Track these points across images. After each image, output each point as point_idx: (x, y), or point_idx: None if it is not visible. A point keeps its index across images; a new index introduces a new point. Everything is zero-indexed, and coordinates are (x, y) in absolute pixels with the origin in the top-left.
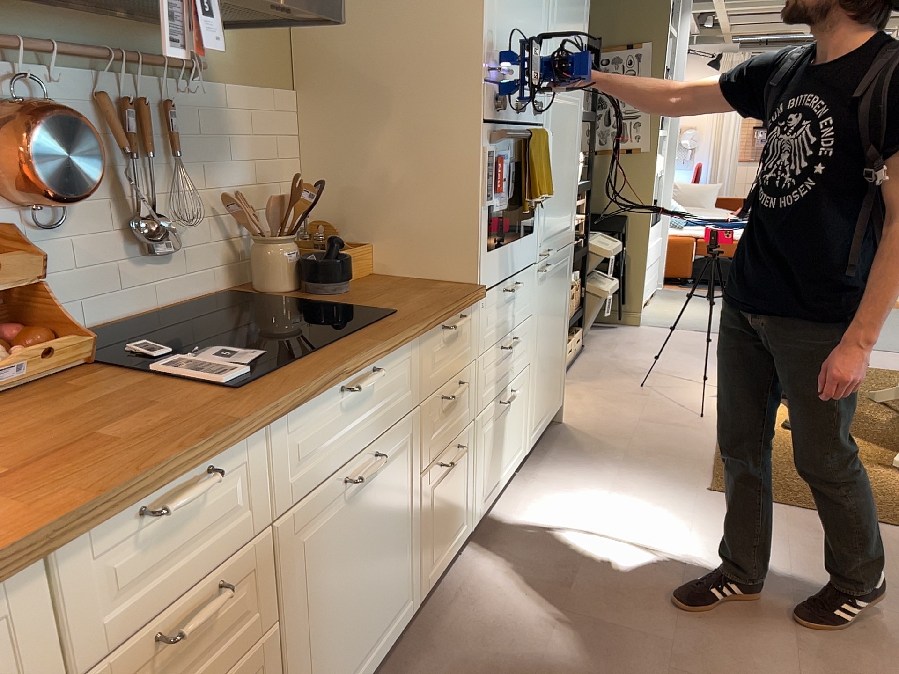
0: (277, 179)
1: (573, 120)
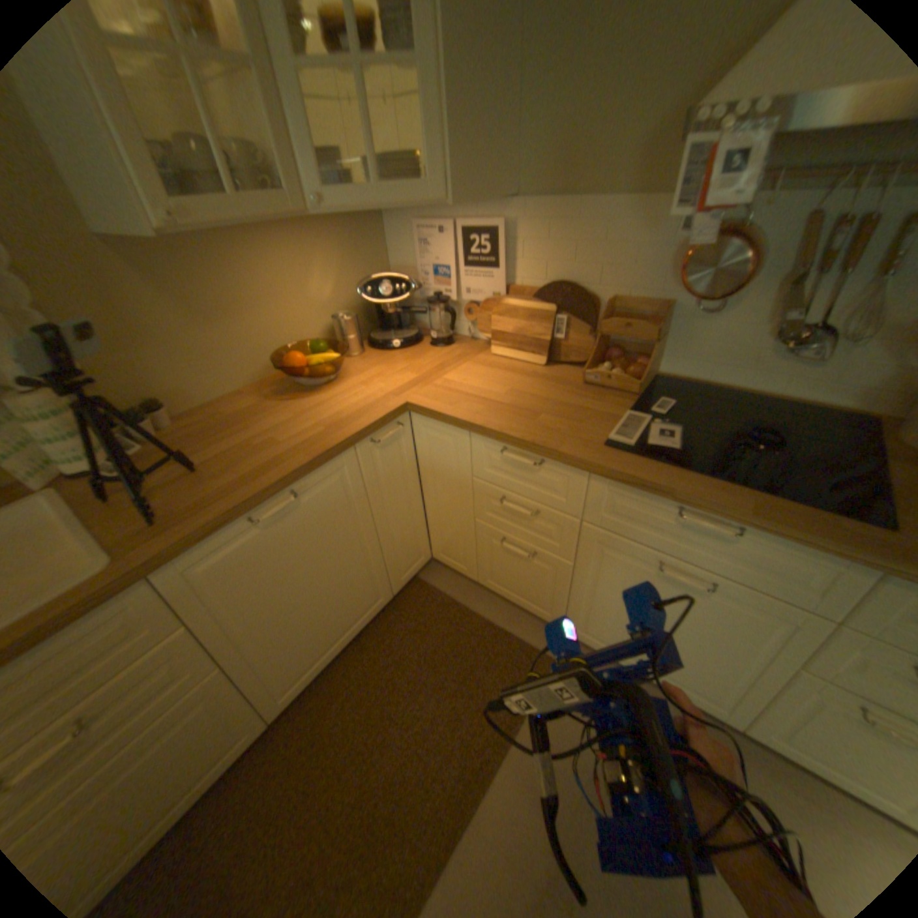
0: None
1: None
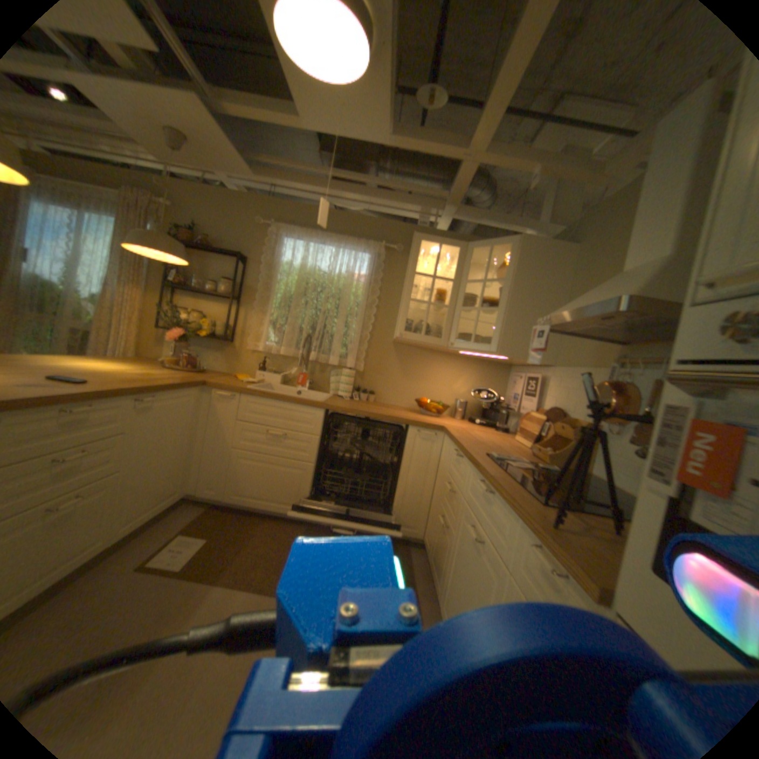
0: None
1: None
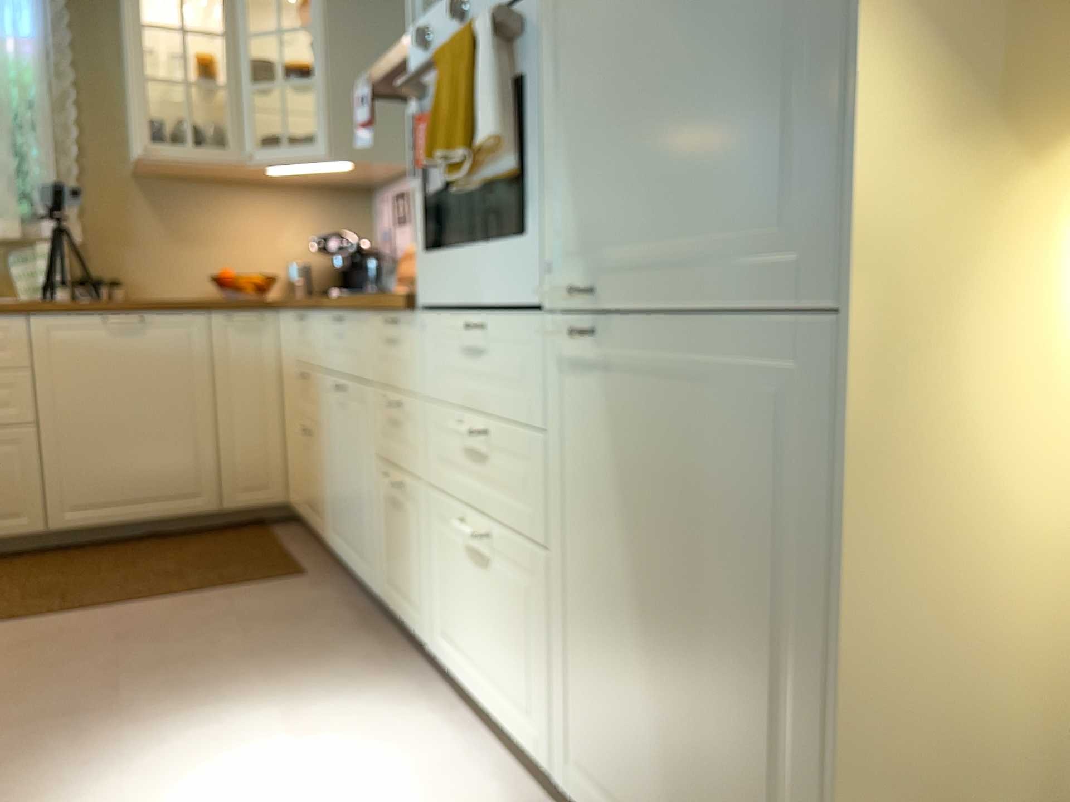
0: None
1: None
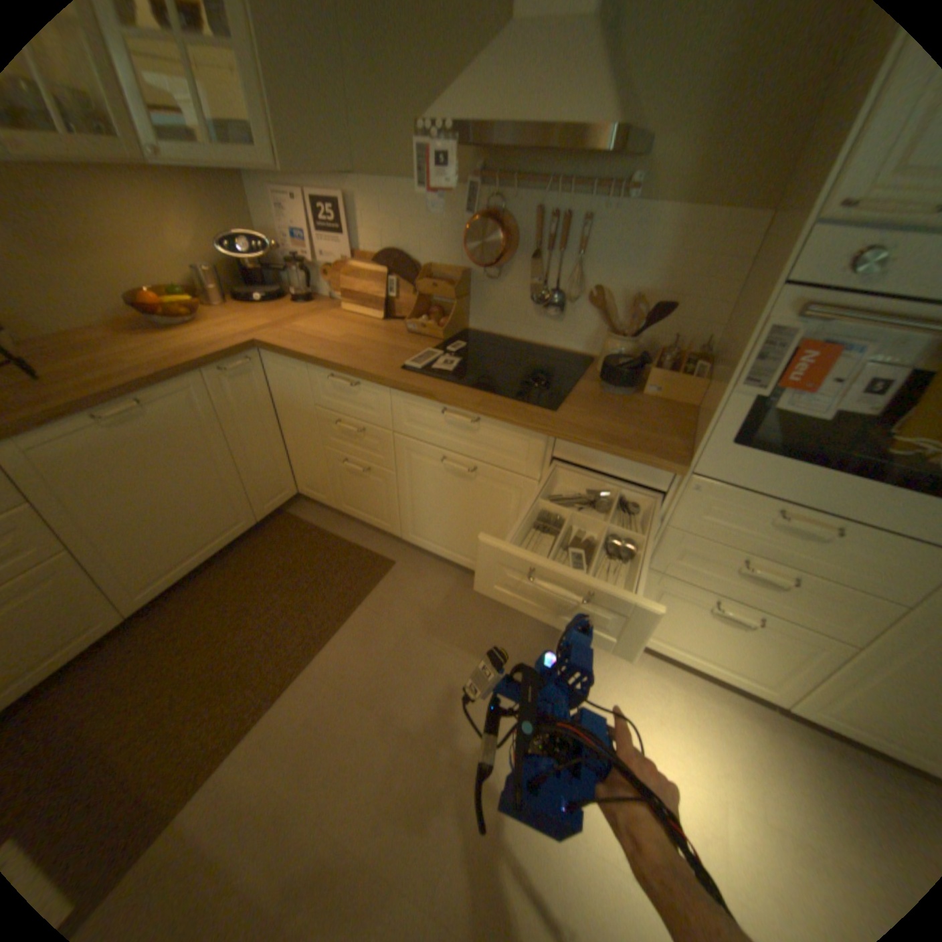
0: (694, 291)
1: None
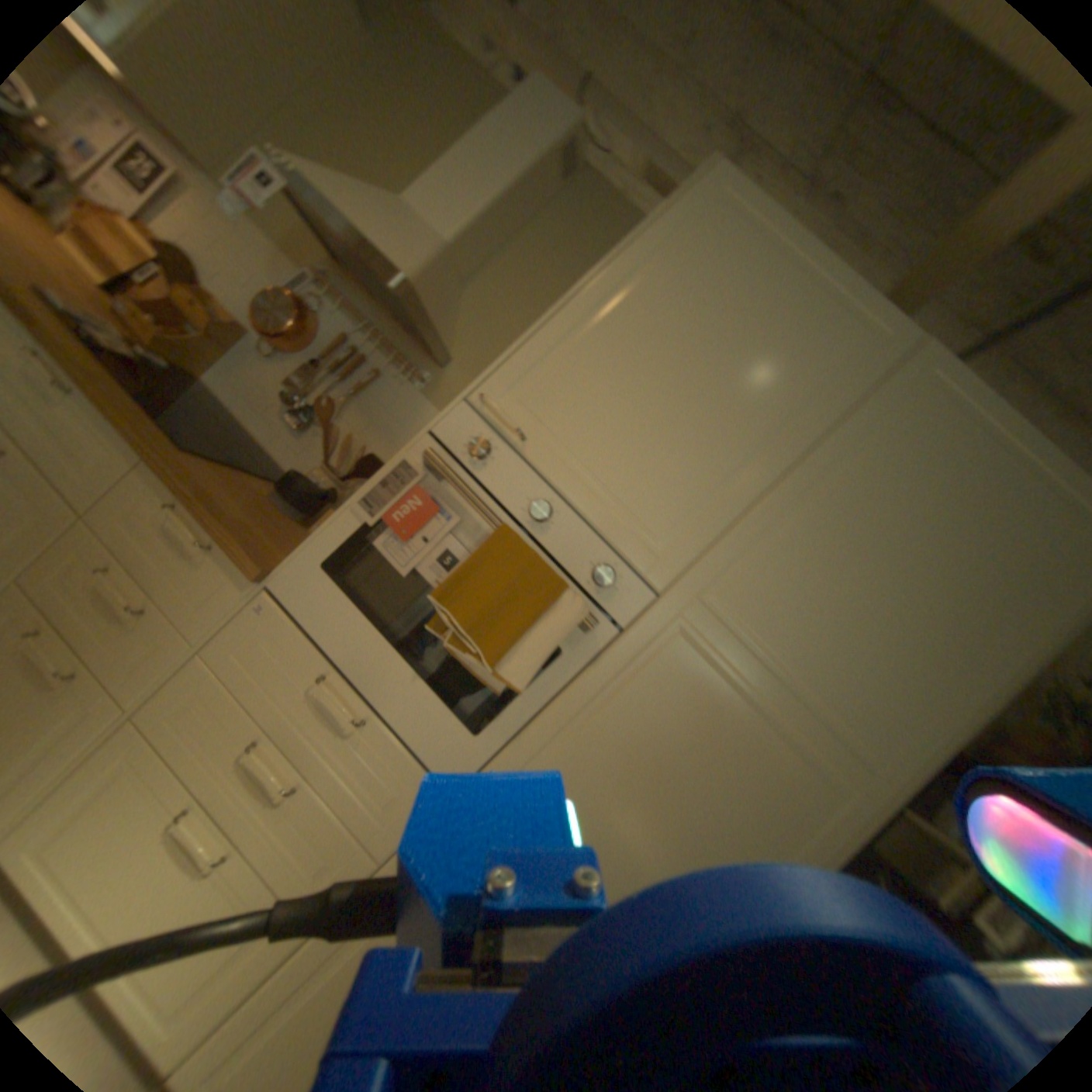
0: None
1: (799, 788)
